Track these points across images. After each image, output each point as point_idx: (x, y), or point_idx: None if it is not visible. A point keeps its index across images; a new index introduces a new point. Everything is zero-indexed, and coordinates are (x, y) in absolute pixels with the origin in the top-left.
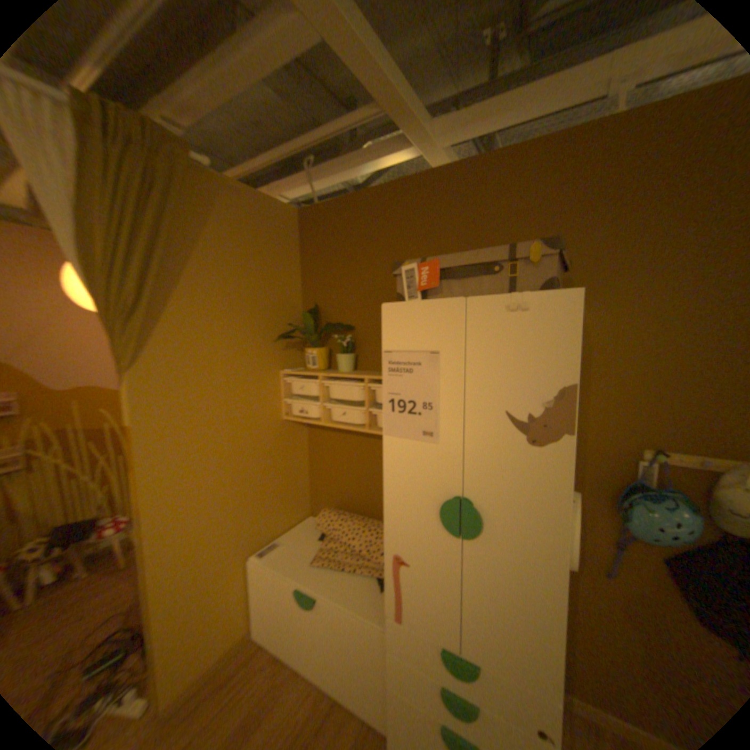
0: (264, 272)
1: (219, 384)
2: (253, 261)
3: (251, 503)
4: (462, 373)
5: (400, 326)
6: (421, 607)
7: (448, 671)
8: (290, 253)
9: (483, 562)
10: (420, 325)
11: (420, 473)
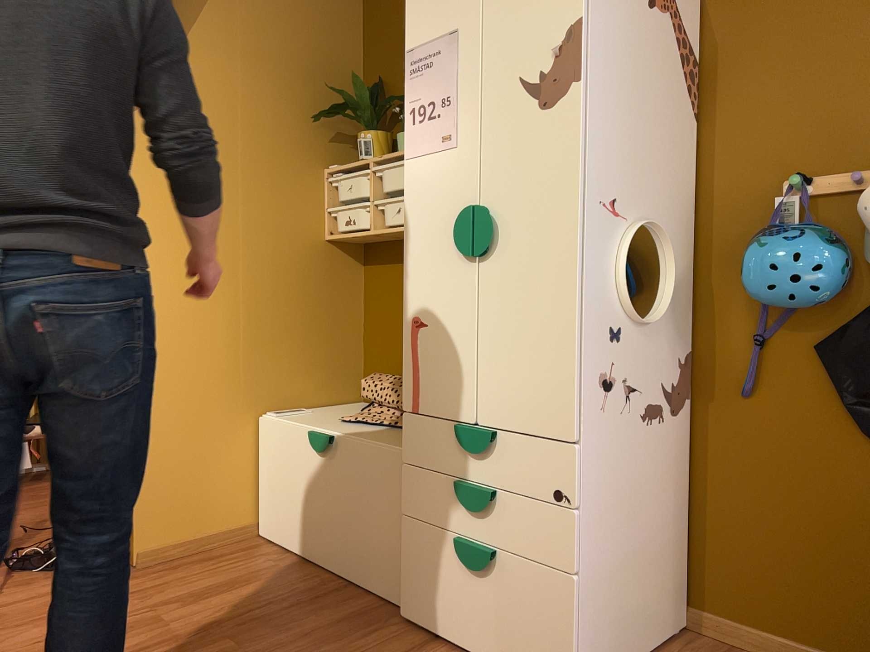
0: (309, 30)
1: (239, 161)
2: (295, 13)
3: (272, 340)
4: (480, 47)
5: (423, 15)
6: (438, 376)
7: (462, 447)
8: (350, 10)
9: (499, 282)
10: (441, 6)
11: (440, 192)
